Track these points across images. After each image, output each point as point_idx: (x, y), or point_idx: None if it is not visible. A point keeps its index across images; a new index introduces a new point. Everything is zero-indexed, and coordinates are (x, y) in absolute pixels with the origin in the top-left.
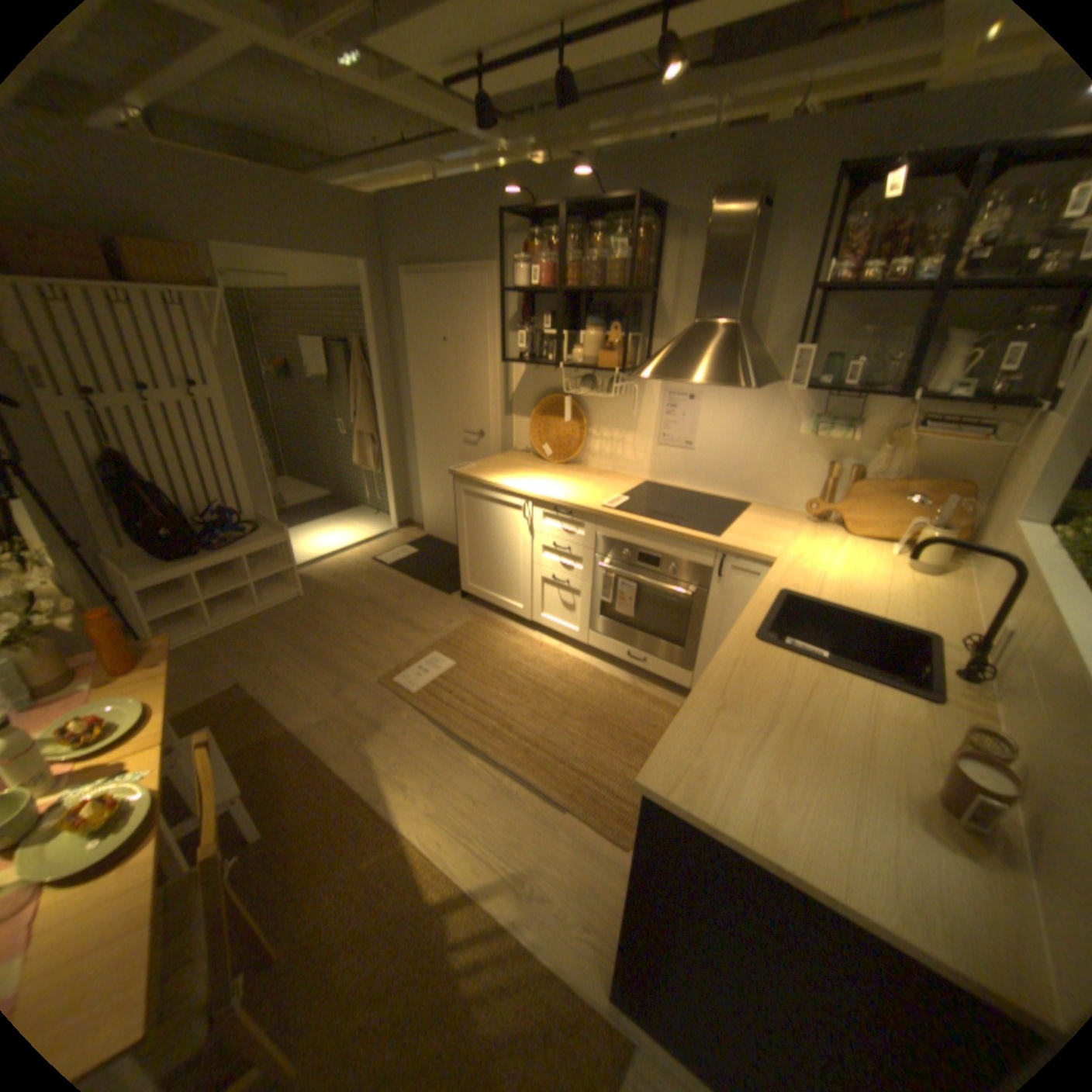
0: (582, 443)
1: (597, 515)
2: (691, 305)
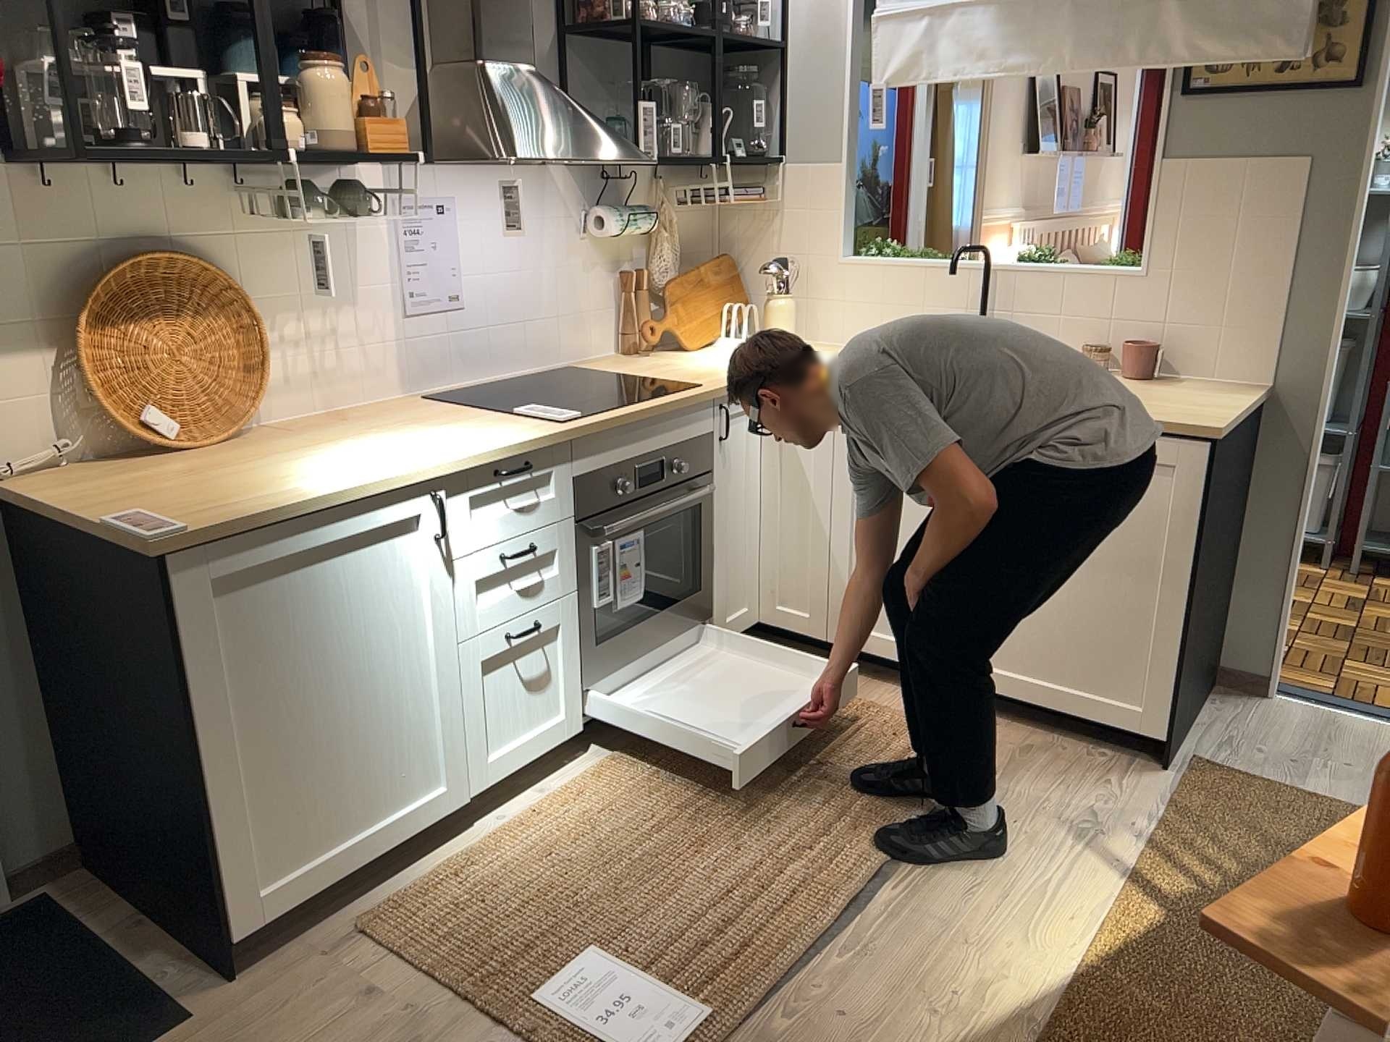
0: (264, 364)
1: (577, 436)
2: (403, 35)
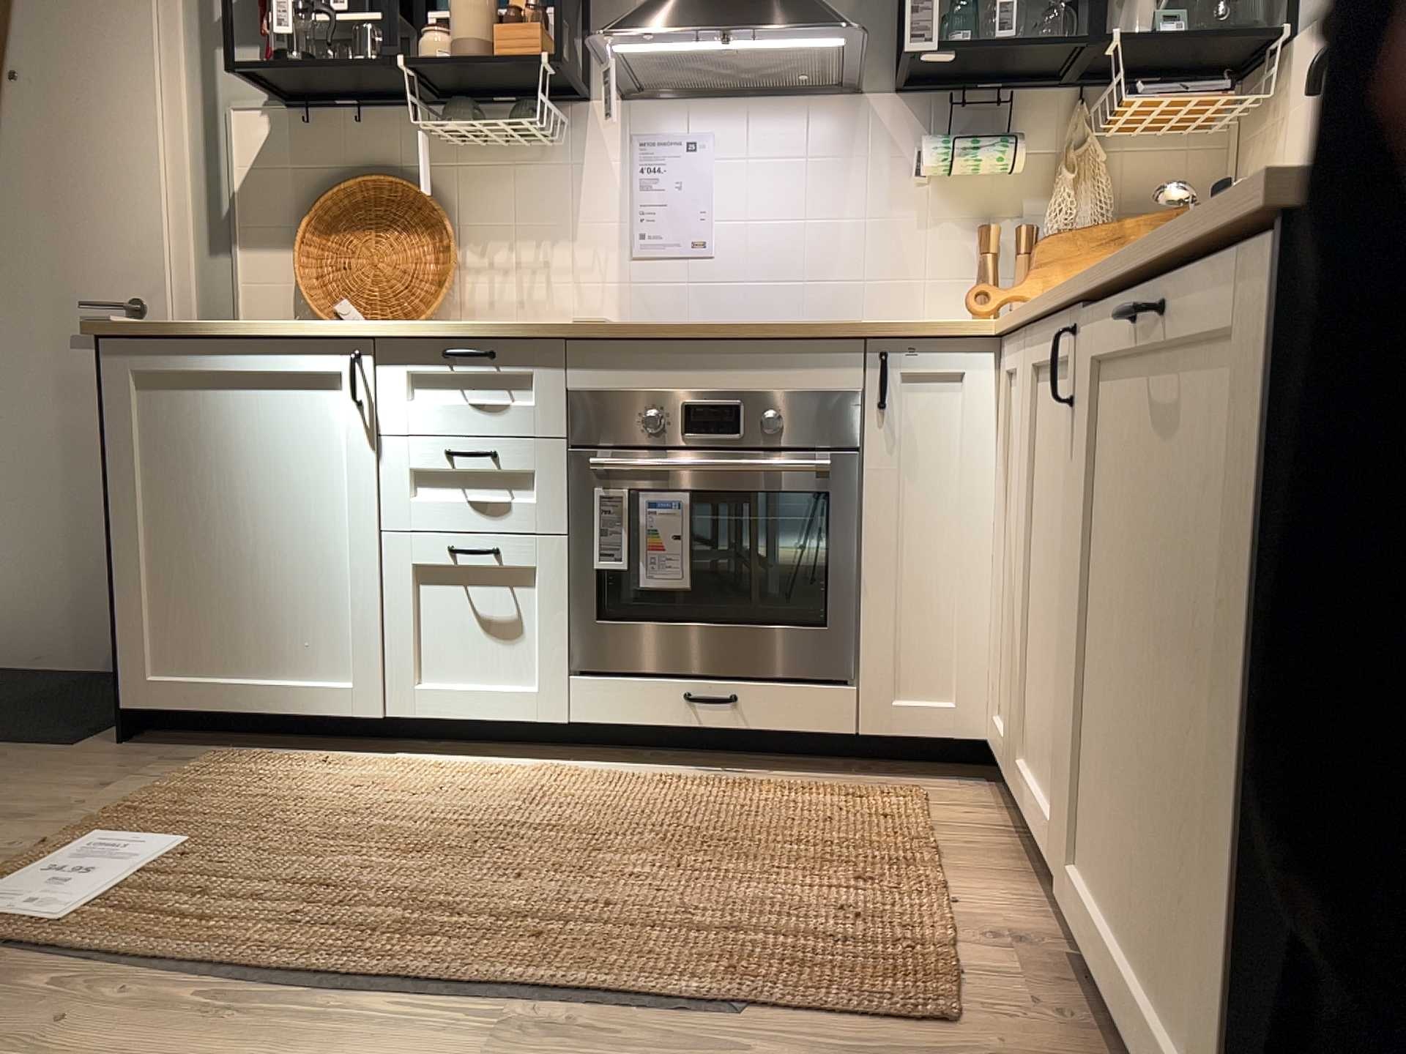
0: (446, 278)
1: (570, 337)
2: None
